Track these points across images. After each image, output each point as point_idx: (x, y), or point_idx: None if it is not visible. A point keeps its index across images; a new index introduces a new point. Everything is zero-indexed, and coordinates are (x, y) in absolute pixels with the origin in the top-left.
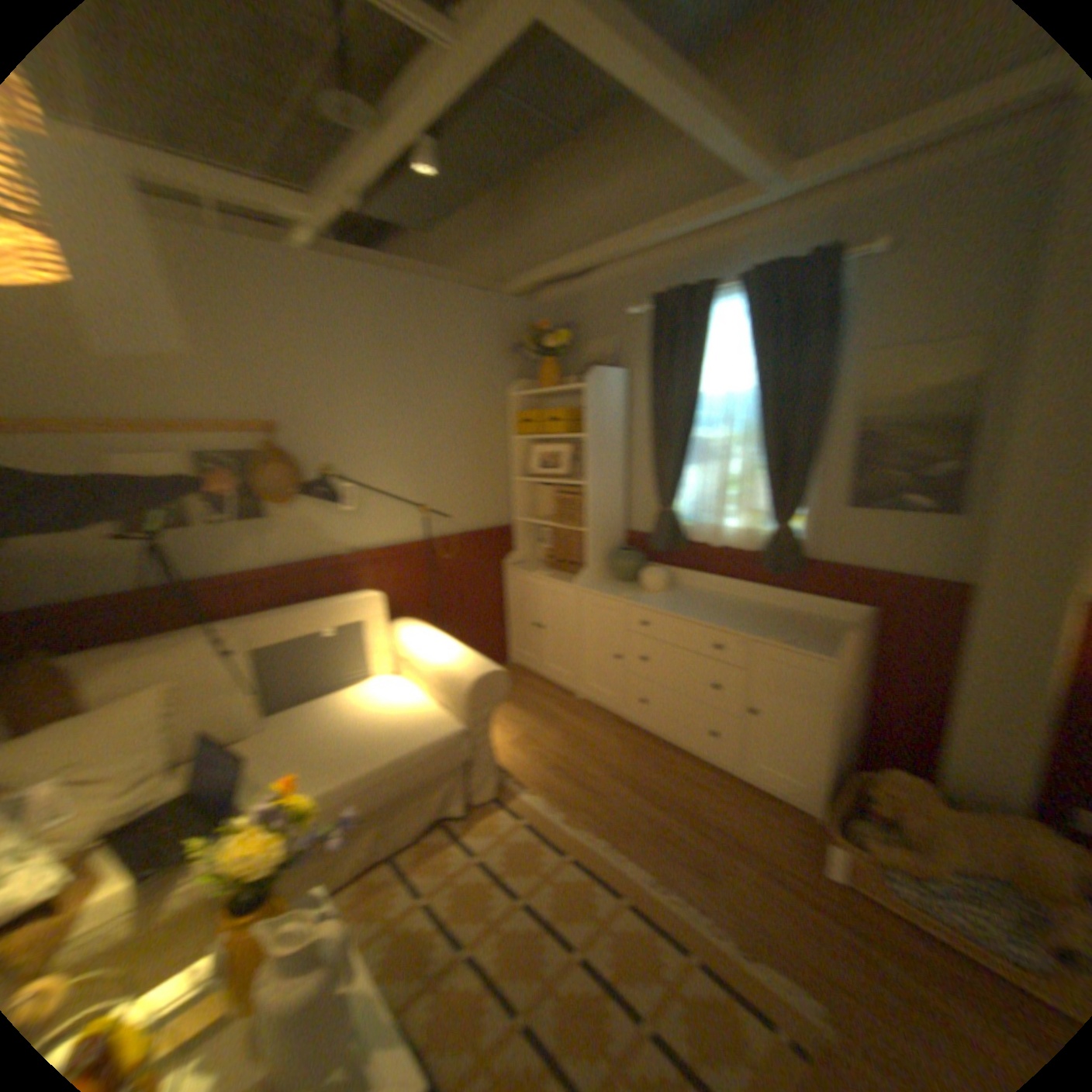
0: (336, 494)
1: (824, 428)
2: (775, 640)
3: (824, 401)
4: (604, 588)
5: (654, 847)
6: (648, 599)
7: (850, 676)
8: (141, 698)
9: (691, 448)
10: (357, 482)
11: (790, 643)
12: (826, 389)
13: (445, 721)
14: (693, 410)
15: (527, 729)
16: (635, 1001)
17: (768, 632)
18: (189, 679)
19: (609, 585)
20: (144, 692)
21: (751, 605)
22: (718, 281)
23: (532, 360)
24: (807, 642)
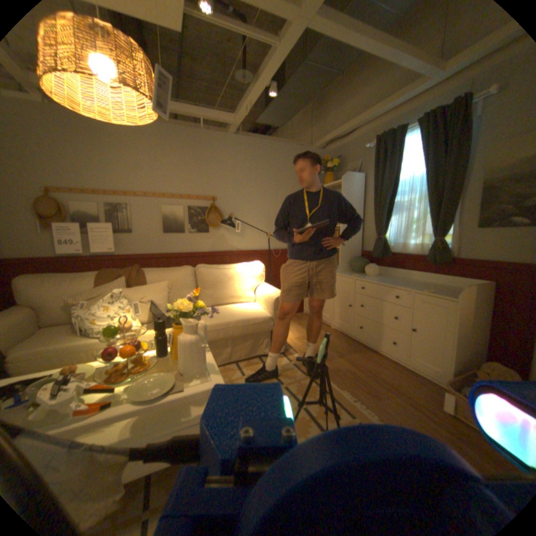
0: (236, 226)
1: (465, 187)
2: (427, 291)
3: (463, 172)
4: (347, 274)
5: (352, 383)
6: (367, 278)
7: (471, 313)
8: (163, 283)
9: (395, 205)
10: (244, 222)
11: (435, 293)
12: (464, 165)
13: (265, 313)
14: (396, 187)
15: (305, 335)
16: (325, 426)
17: (425, 290)
18: (178, 281)
19: (350, 273)
20: (165, 281)
21: (423, 282)
22: (409, 123)
23: (324, 174)
24: (446, 294)
